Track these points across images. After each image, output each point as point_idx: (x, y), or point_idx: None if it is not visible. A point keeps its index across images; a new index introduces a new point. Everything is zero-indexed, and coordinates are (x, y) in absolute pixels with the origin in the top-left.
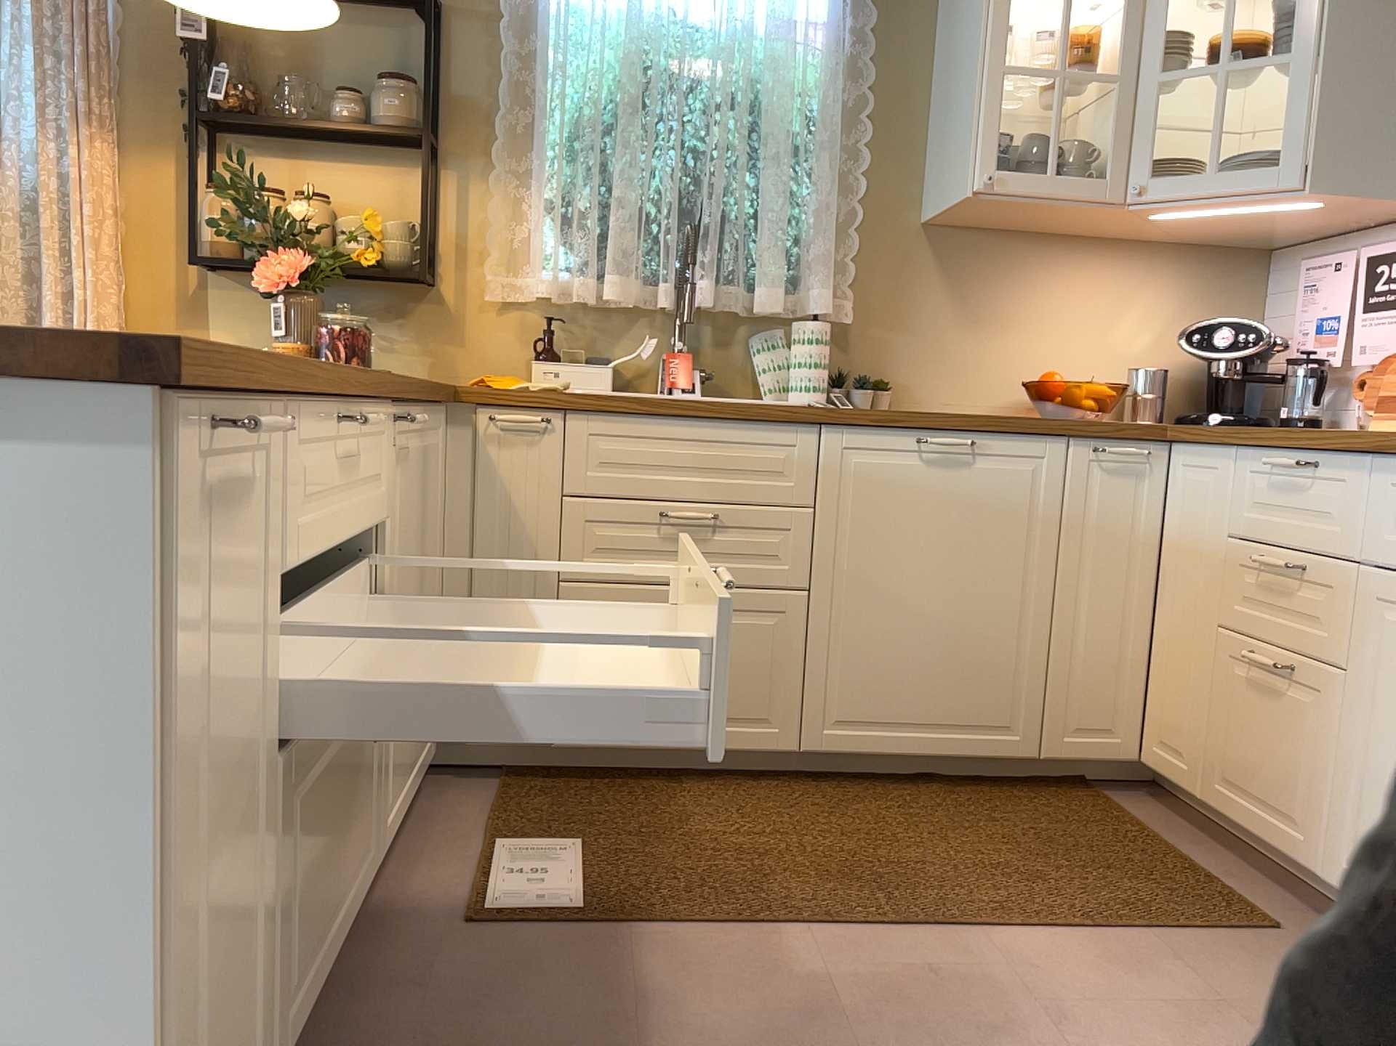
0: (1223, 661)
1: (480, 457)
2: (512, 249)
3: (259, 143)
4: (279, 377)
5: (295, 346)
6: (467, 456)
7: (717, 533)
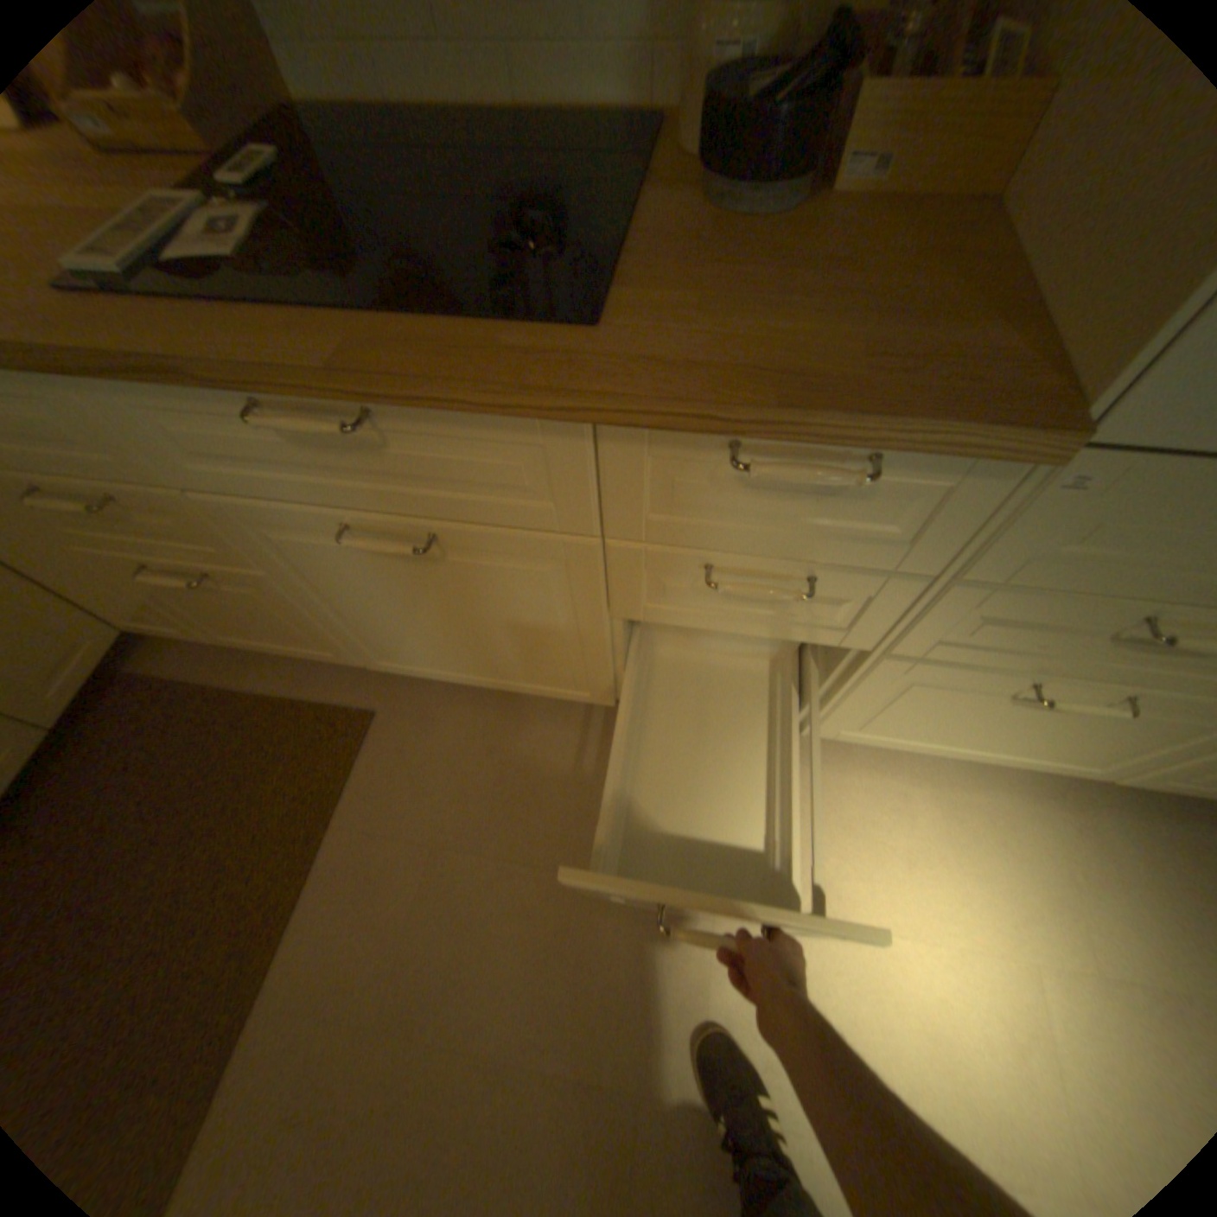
0: (111, 570)
1: None
2: None
3: None
4: None
5: None
6: None
7: None
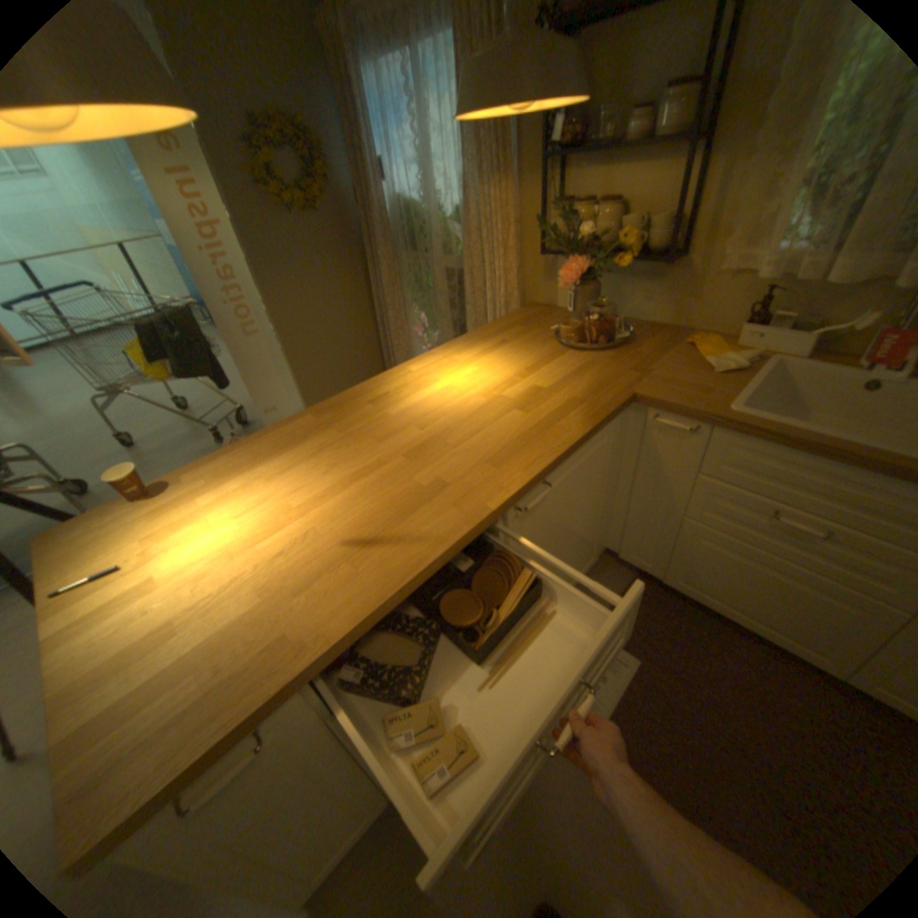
0: None
1: (648, 436)
2: (757, 222)
3: (585, 154)
4: (291, 685)
5: (574, 320)
6: (642, 430)
7: (829, 543)
